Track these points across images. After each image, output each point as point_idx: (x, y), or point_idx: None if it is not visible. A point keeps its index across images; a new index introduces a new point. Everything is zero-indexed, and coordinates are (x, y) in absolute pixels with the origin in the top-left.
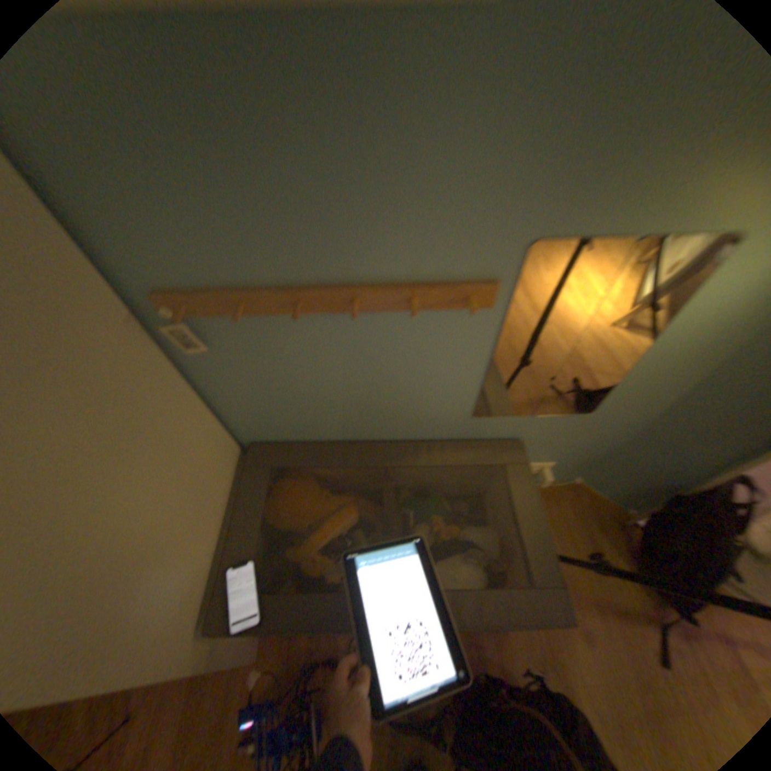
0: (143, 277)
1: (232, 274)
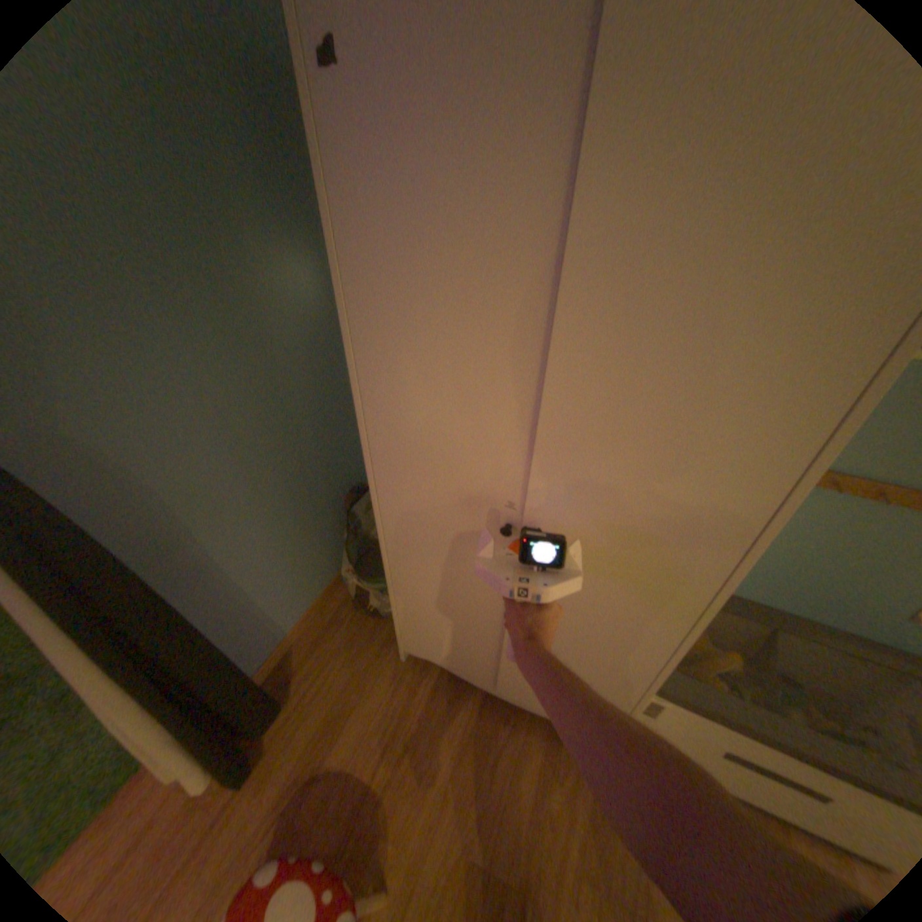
0: None
1: None
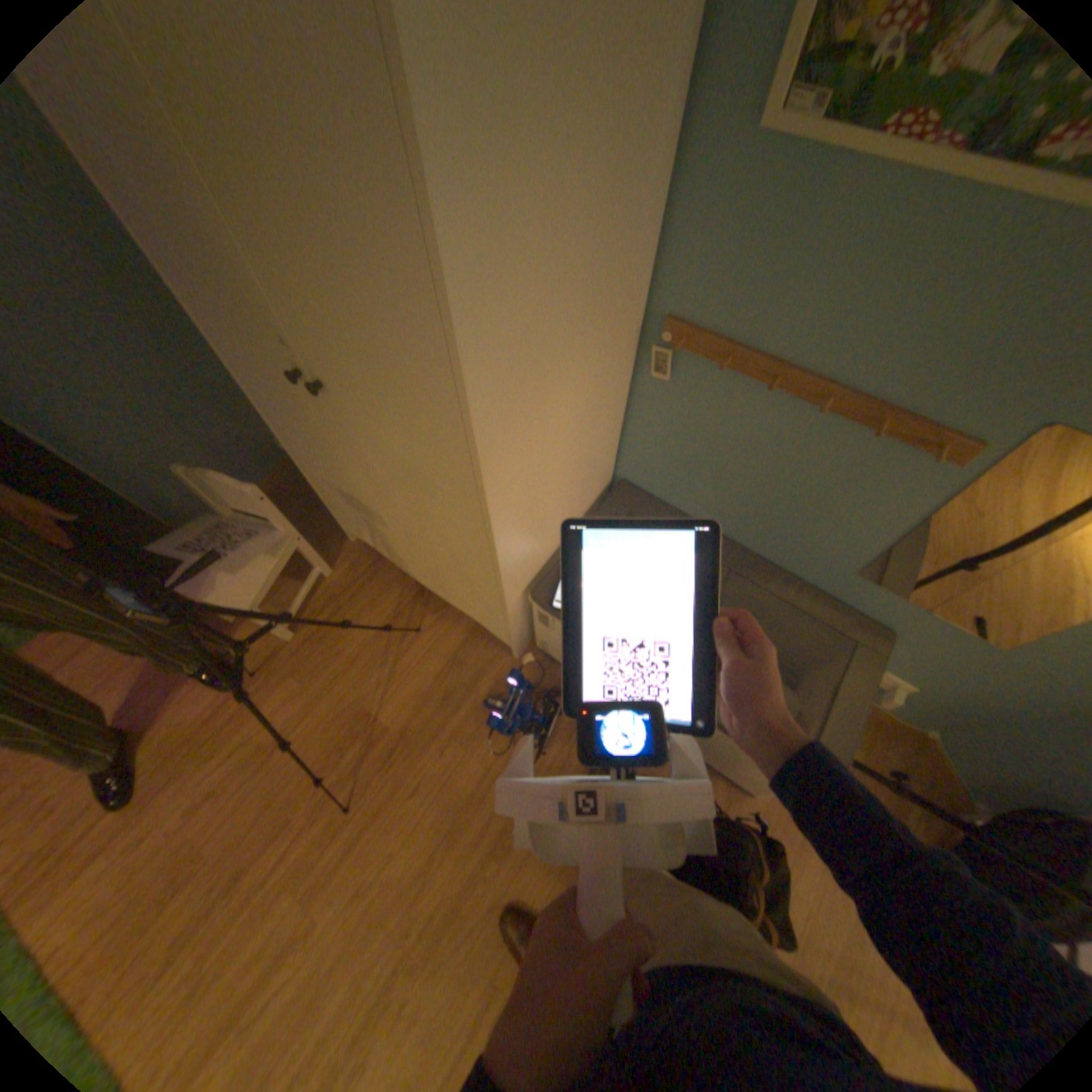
0: (674, 302)
1: (743, 329)
